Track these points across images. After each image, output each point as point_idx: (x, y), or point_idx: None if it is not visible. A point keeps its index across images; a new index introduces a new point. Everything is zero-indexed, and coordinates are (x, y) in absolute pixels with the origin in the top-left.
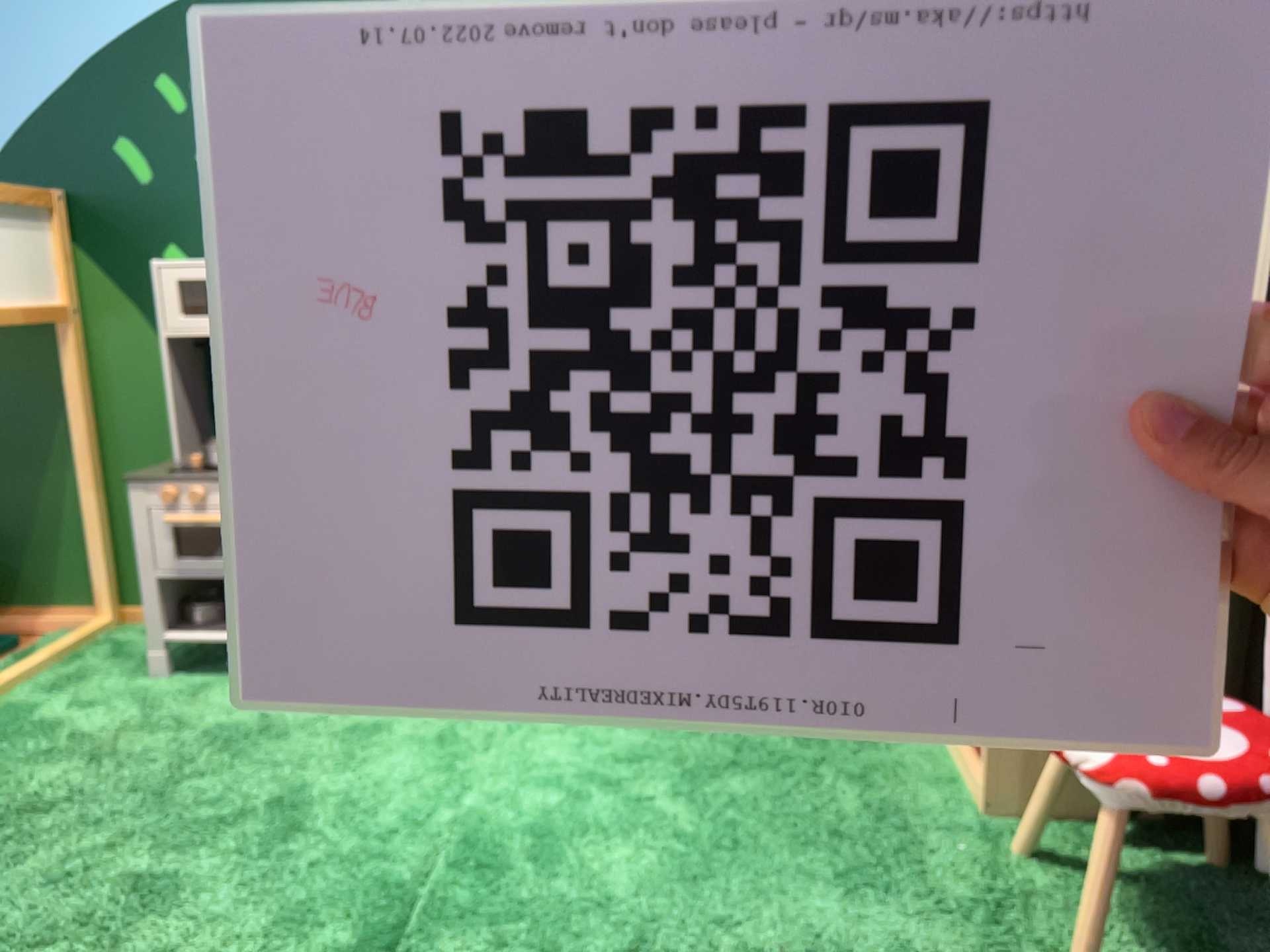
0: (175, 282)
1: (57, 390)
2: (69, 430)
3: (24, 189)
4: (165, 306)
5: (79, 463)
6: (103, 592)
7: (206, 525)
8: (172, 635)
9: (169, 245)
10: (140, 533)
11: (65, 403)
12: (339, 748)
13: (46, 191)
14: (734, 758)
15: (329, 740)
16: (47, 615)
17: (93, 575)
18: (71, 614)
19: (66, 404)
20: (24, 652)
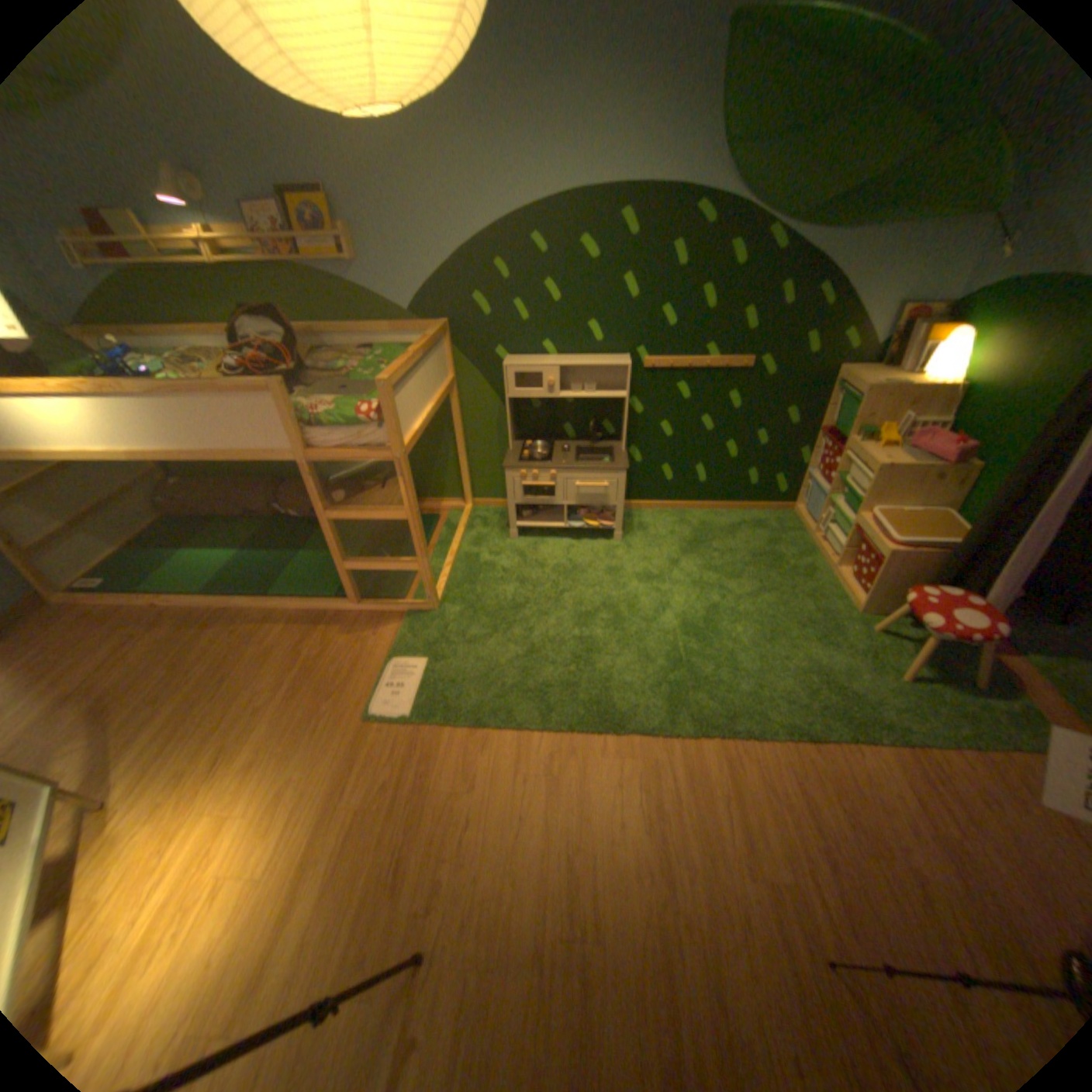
0: (513, 375)
1: (444, 413)
2: (454, 432)
3: (428, 319)
4: (508, 386)
5: (458, 446)
6: (468, 497)
7: (539, 487)
8: (518, 524)
9: (498, 347)
10: (509, 488)
11: (453, 421)
12: (607, 577)
13: (444, 324)
14: (758, 584)
15: (600, 573)
16: (442, 503)
17: (464, 490)
18: (452, 503)
19: (449, 419)
20: (445, 523)
